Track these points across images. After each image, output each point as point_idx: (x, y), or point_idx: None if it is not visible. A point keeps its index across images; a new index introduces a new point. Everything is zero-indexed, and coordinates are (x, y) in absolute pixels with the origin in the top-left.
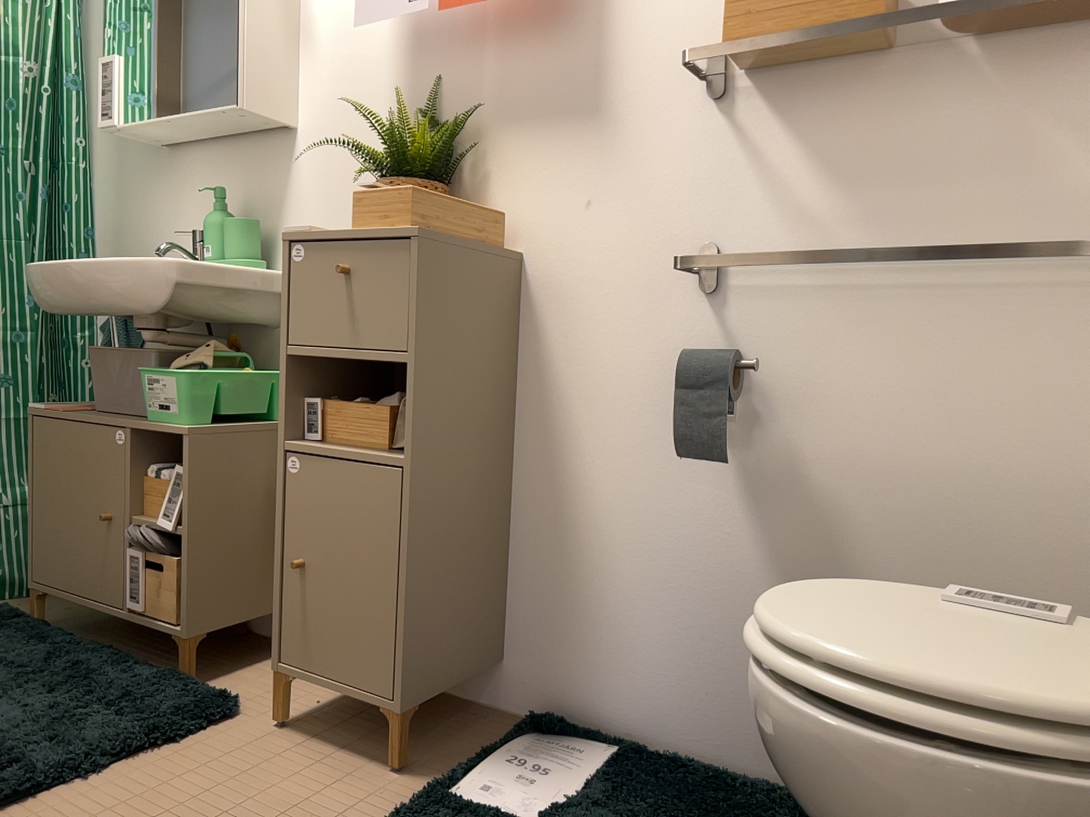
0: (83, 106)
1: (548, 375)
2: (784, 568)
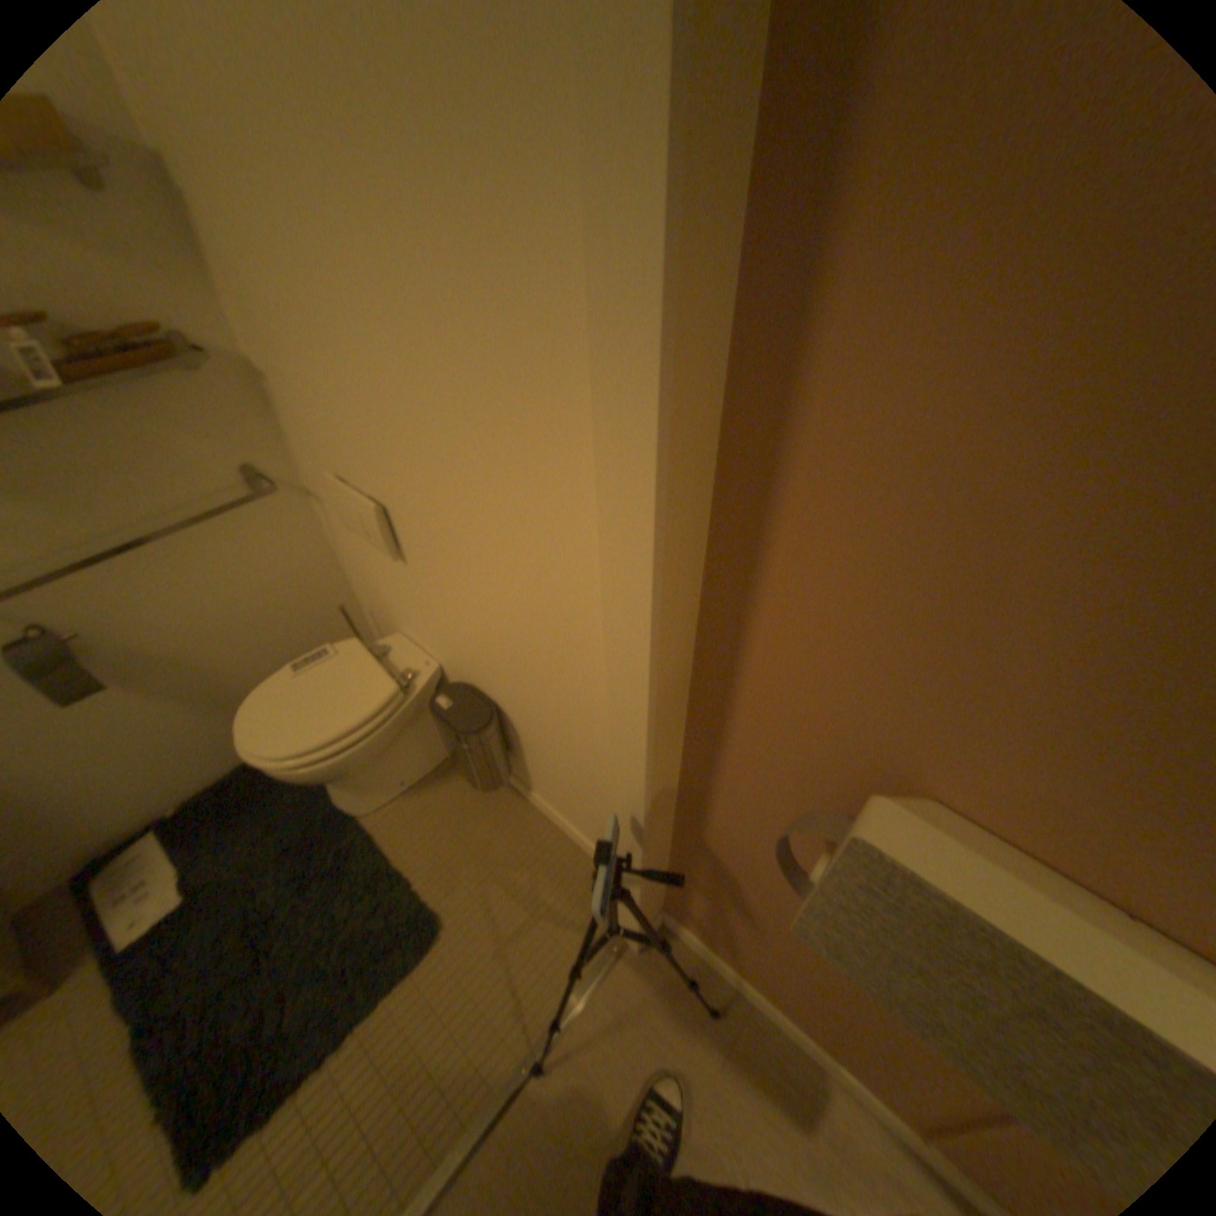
0: None
1: None
2: (167, 698)
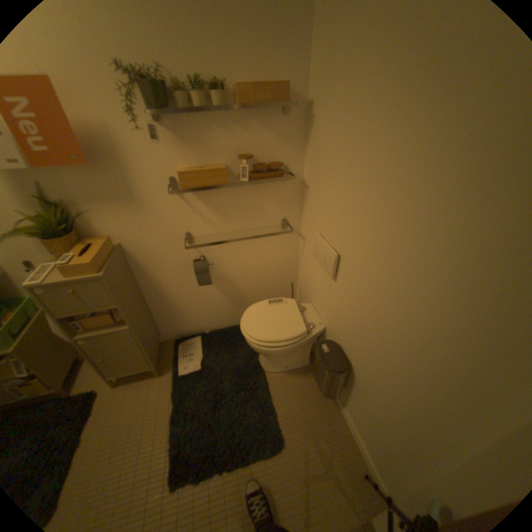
0: None
1: (145, 272)
2: (225, 292)
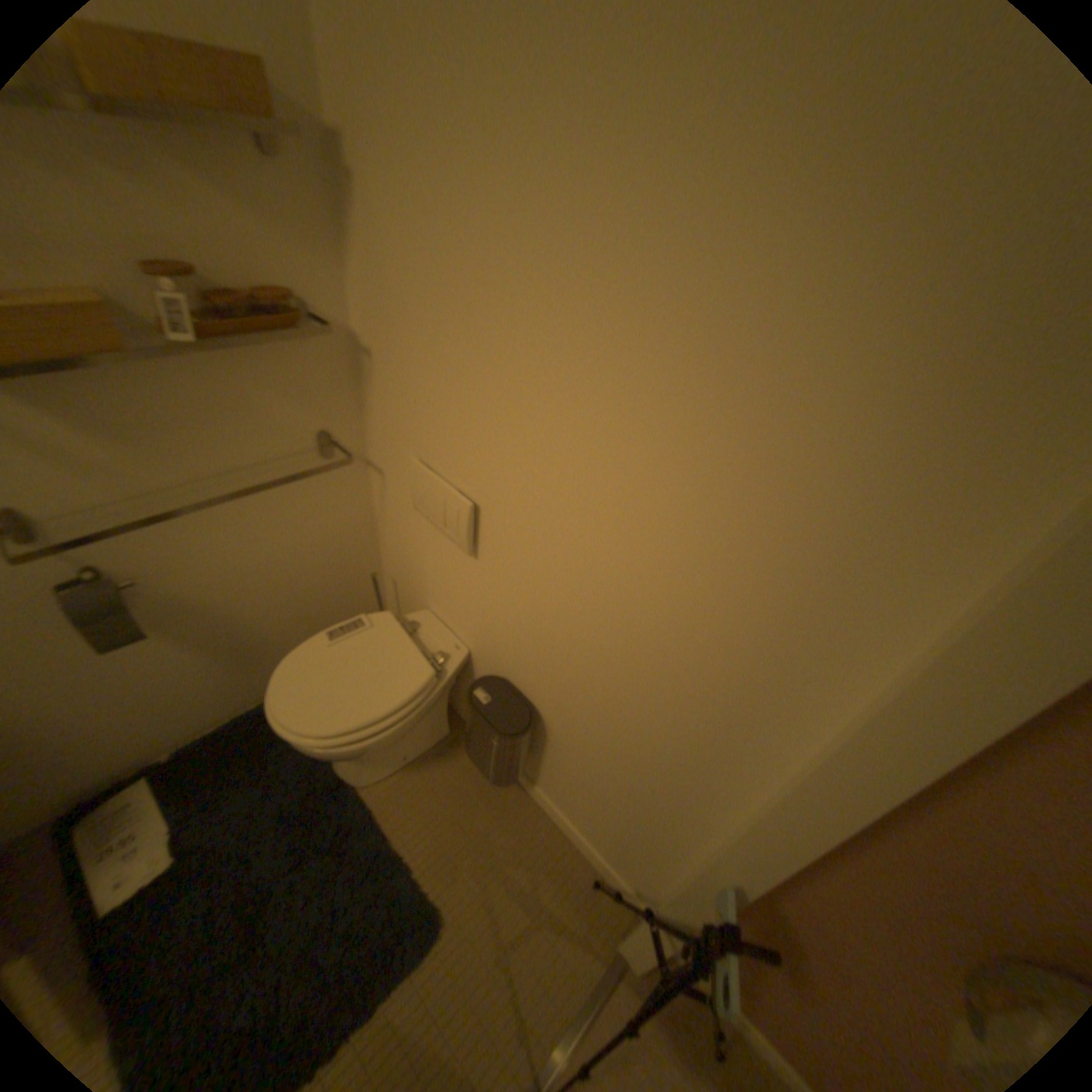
0: None
1: None
2: (191, 645)
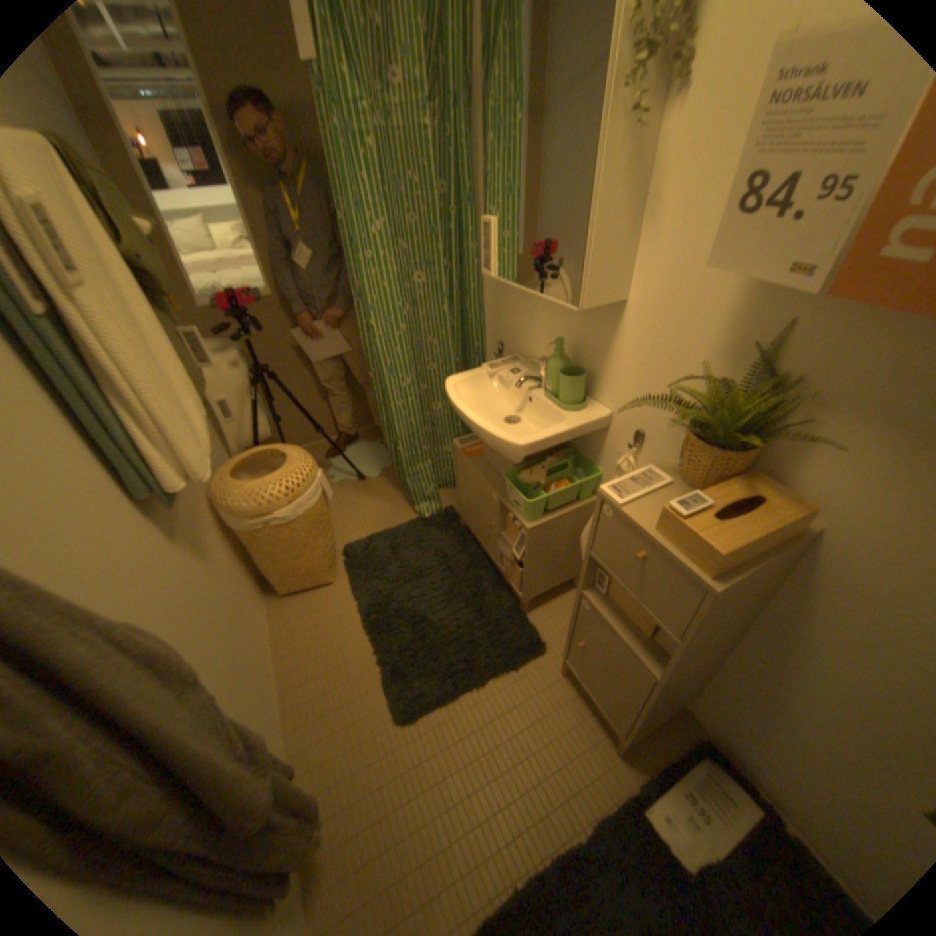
0: (473, 208)
1: (810, 619)
2: None
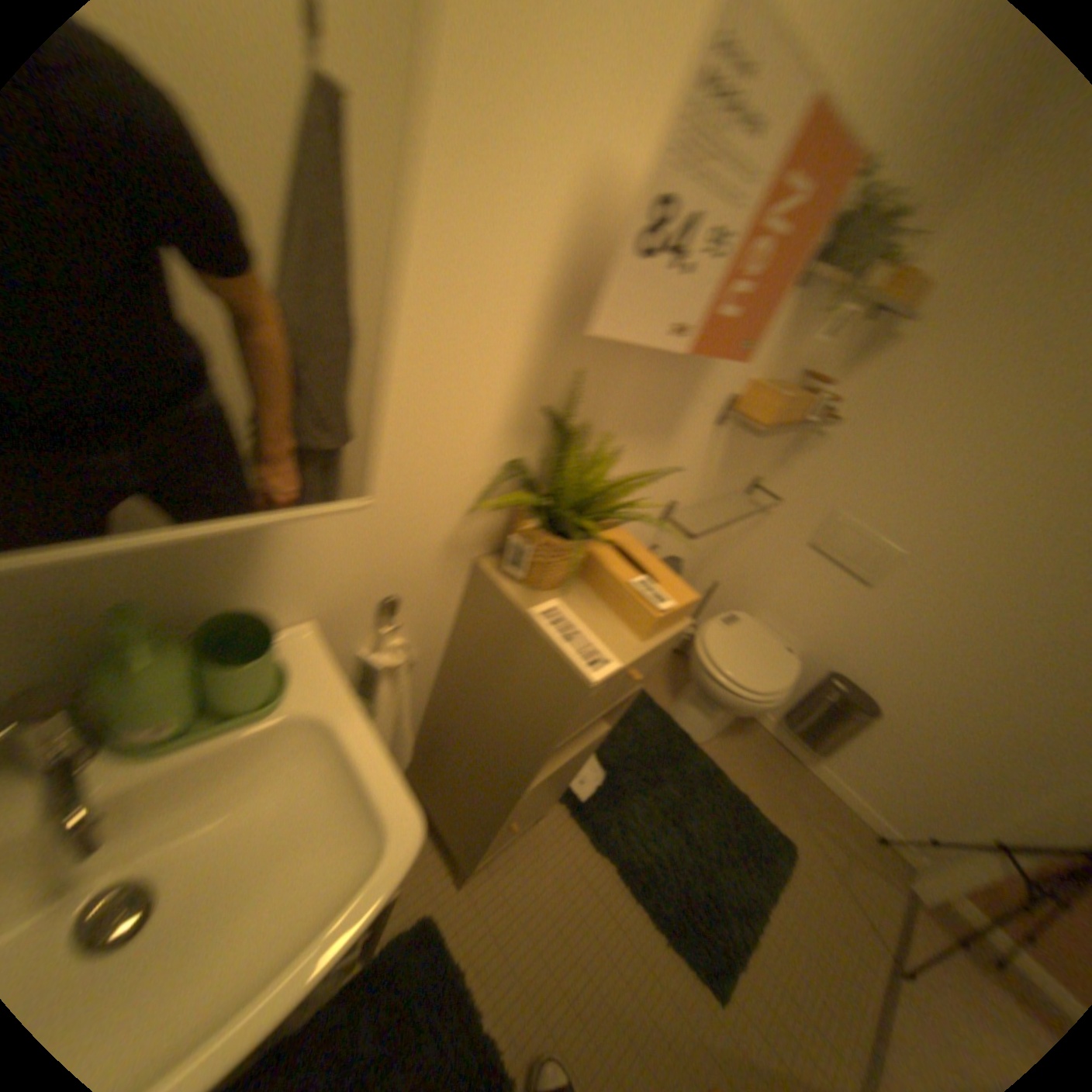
0: None
1: None
2: None
